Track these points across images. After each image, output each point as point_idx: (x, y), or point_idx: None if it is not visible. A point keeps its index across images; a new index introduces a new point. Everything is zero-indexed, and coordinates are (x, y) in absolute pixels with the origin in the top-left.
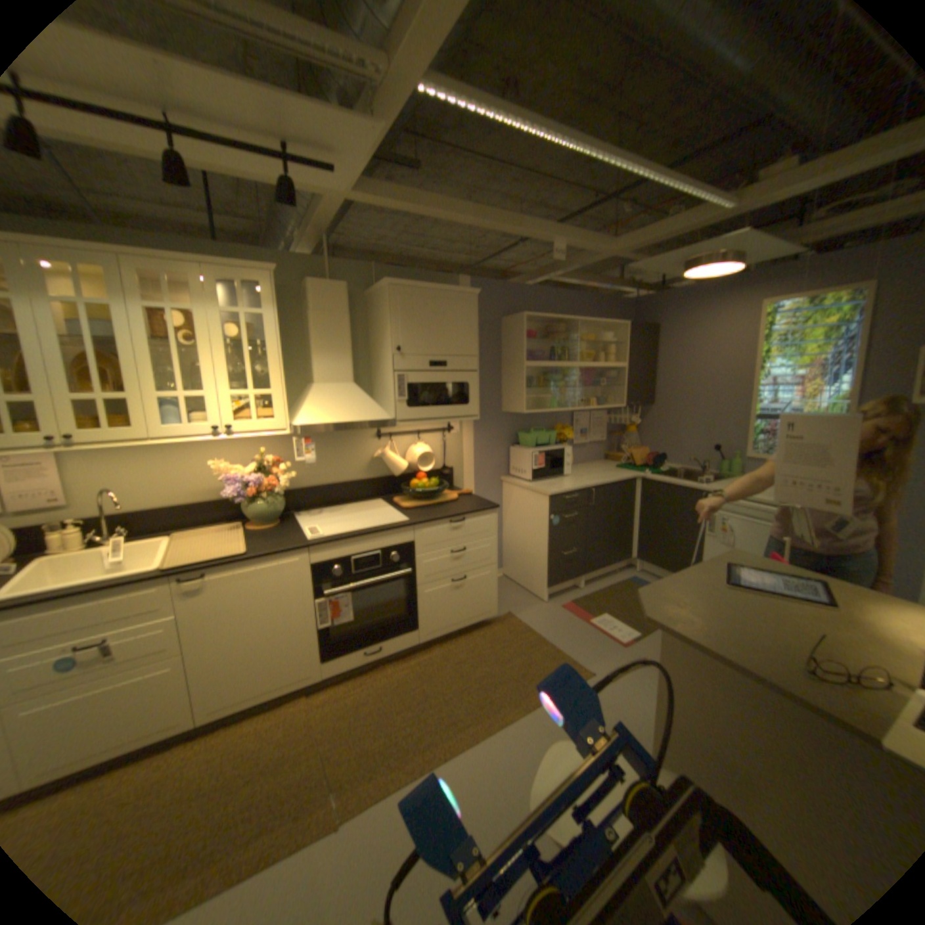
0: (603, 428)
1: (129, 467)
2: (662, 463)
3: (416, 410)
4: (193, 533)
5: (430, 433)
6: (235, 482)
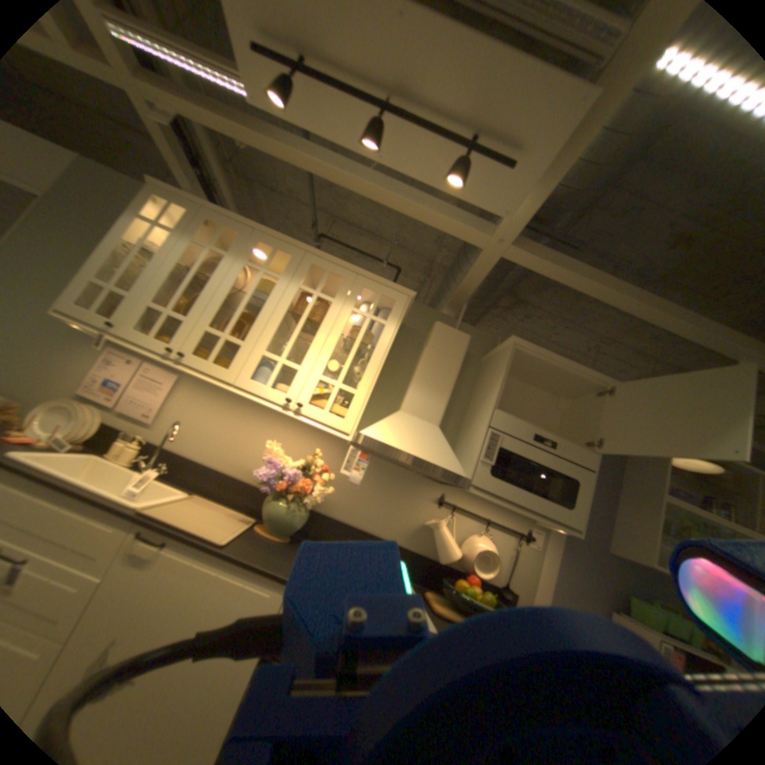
0: None
1: (211, 418)
2: None
3: (499, 482)
4: (211, 505)
5: (502, 530)
6: (275, 469)
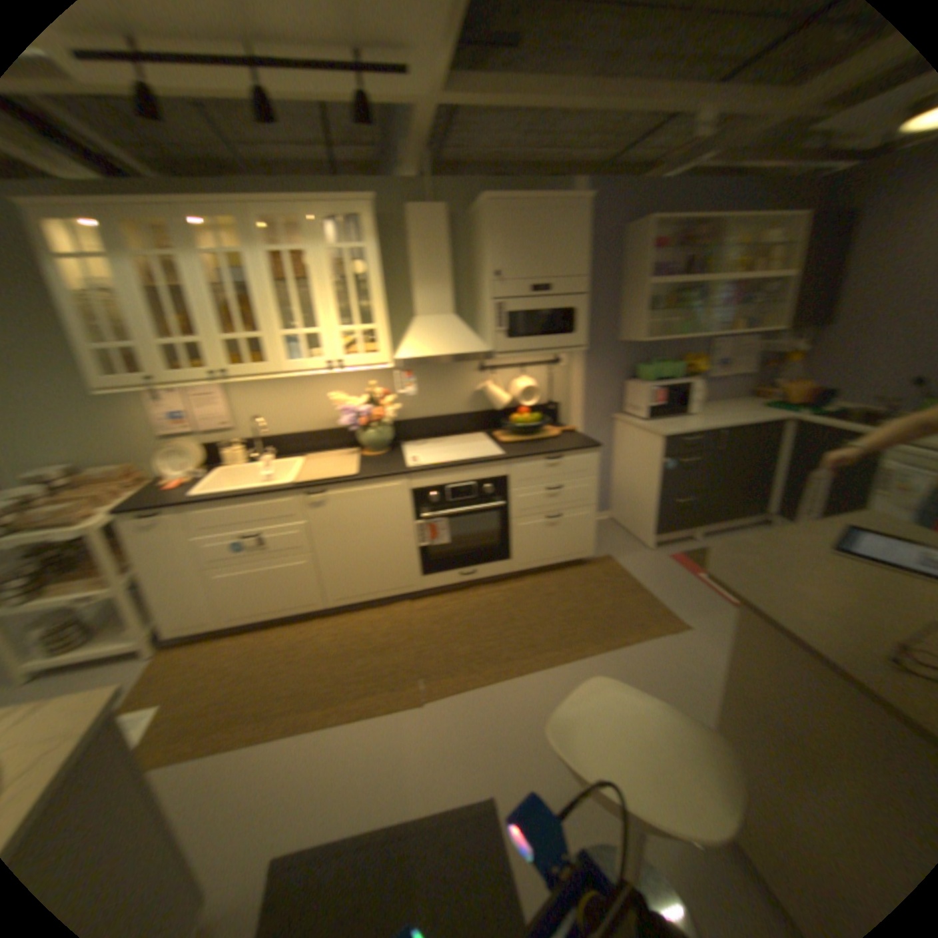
0: (751, 357)
1: (267, 399)
2: (832, 401)
3: (512, 341)
4: (318, 456)
5: (532, 365)
6: (347, 413)
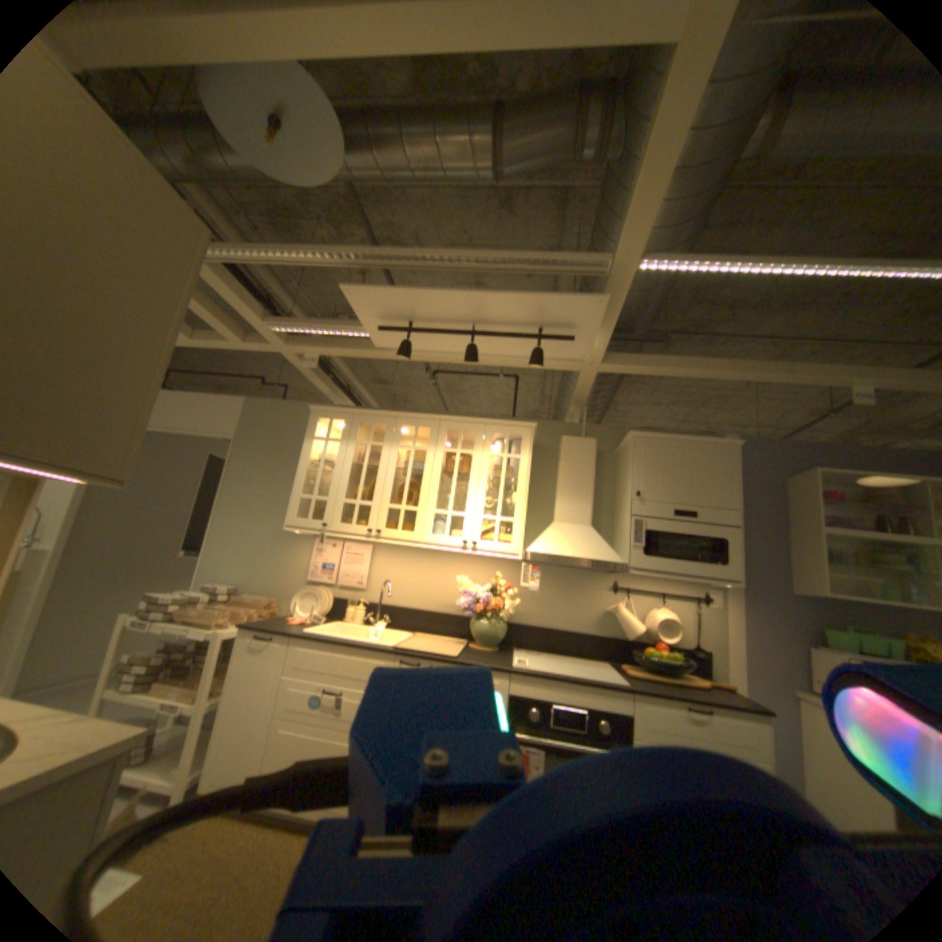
0: None
1: (407, 569)
2: None
3: (653, 558)
4: (430, 636)
5: (680, 598)
6: (470, 595)
